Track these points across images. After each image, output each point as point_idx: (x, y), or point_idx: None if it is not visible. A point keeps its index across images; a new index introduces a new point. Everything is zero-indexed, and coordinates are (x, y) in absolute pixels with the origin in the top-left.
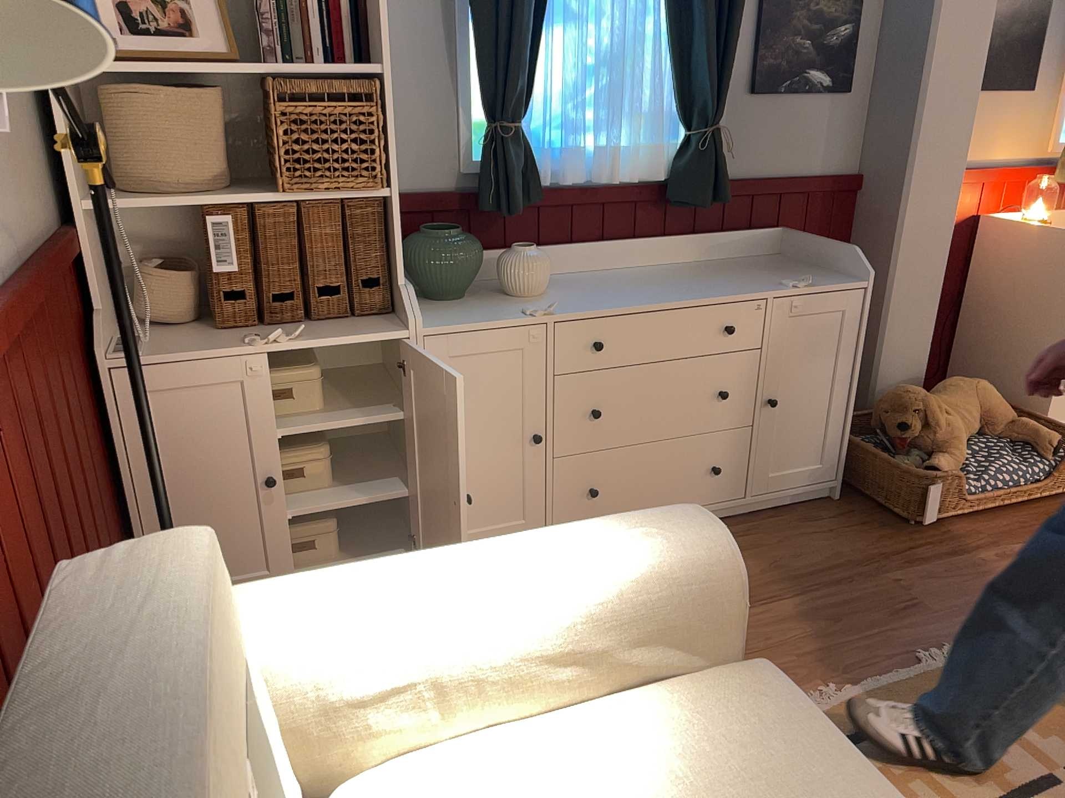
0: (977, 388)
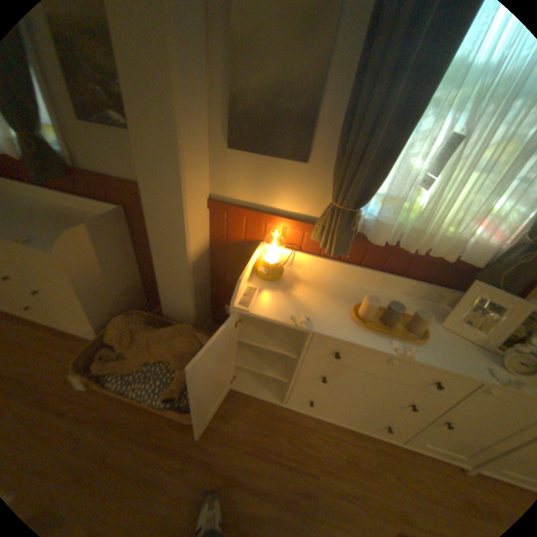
0: (173, 340)
